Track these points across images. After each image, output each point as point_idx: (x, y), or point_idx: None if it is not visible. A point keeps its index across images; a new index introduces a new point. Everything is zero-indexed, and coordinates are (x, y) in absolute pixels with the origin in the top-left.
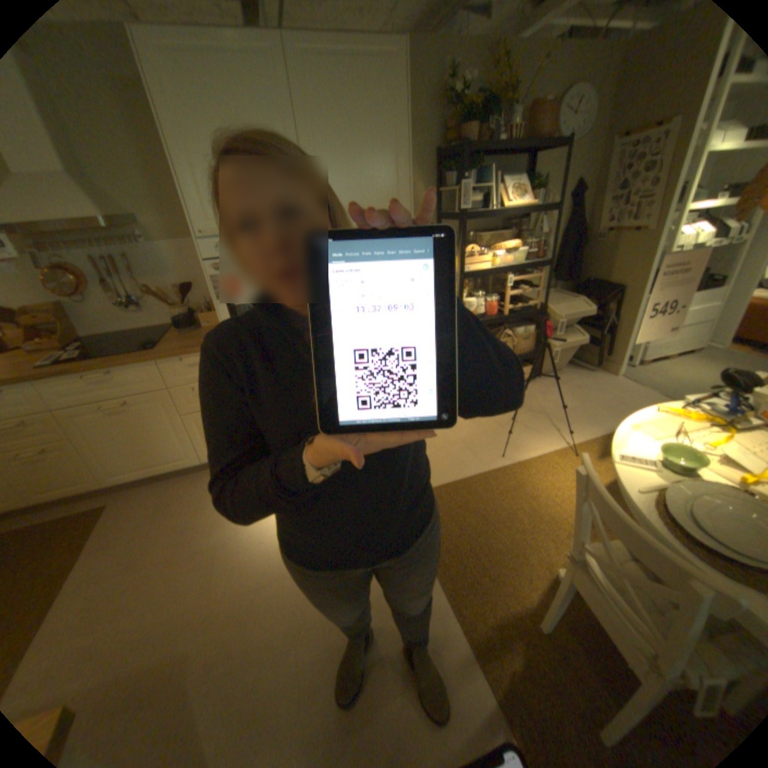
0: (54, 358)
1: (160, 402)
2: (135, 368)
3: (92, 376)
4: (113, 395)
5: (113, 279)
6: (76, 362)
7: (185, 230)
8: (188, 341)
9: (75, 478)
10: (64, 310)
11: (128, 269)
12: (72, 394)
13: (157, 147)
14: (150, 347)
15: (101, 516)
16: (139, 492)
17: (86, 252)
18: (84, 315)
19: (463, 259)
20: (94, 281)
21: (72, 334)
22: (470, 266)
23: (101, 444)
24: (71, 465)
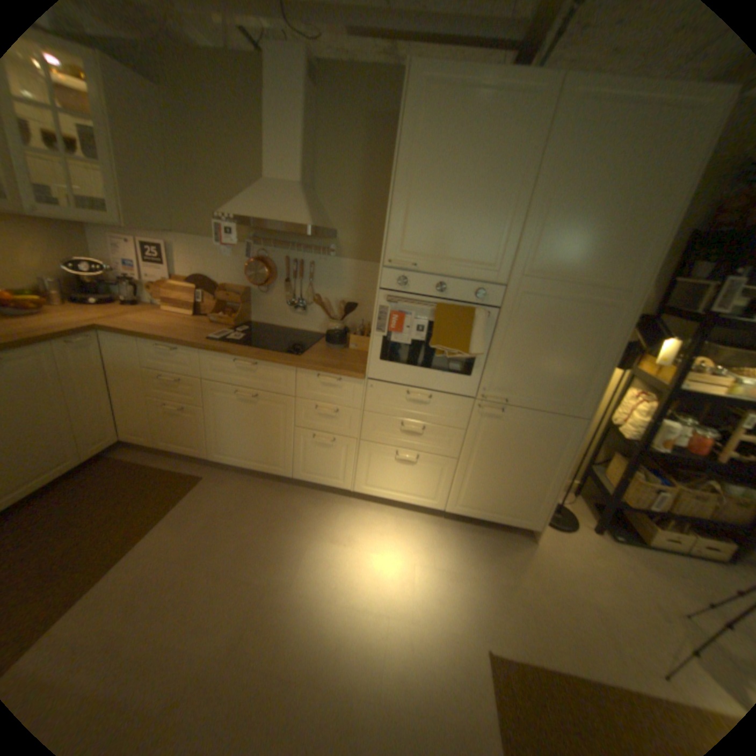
0: (225, 335)
1: (285, 406)
2: (278, 367)
3: (243, 363)
4: (251, 385)
5: (297, 282)
6: (238, 345)
7: (372, 254)
8: (332, 358)
9: (194, 442)
10: (250, 296)
11: (311, 277)
12: (222, 371)
13: (382, 176)
14: (299, 352)
15: (195, 487)
16: (233, 478)
17: (286, 253)
18: (262, 305)
19: (687, 372)
20: (282, 279)
21: (247, 317)
22: (693, 383)
23: (224, 423)
24: (195, 430)
